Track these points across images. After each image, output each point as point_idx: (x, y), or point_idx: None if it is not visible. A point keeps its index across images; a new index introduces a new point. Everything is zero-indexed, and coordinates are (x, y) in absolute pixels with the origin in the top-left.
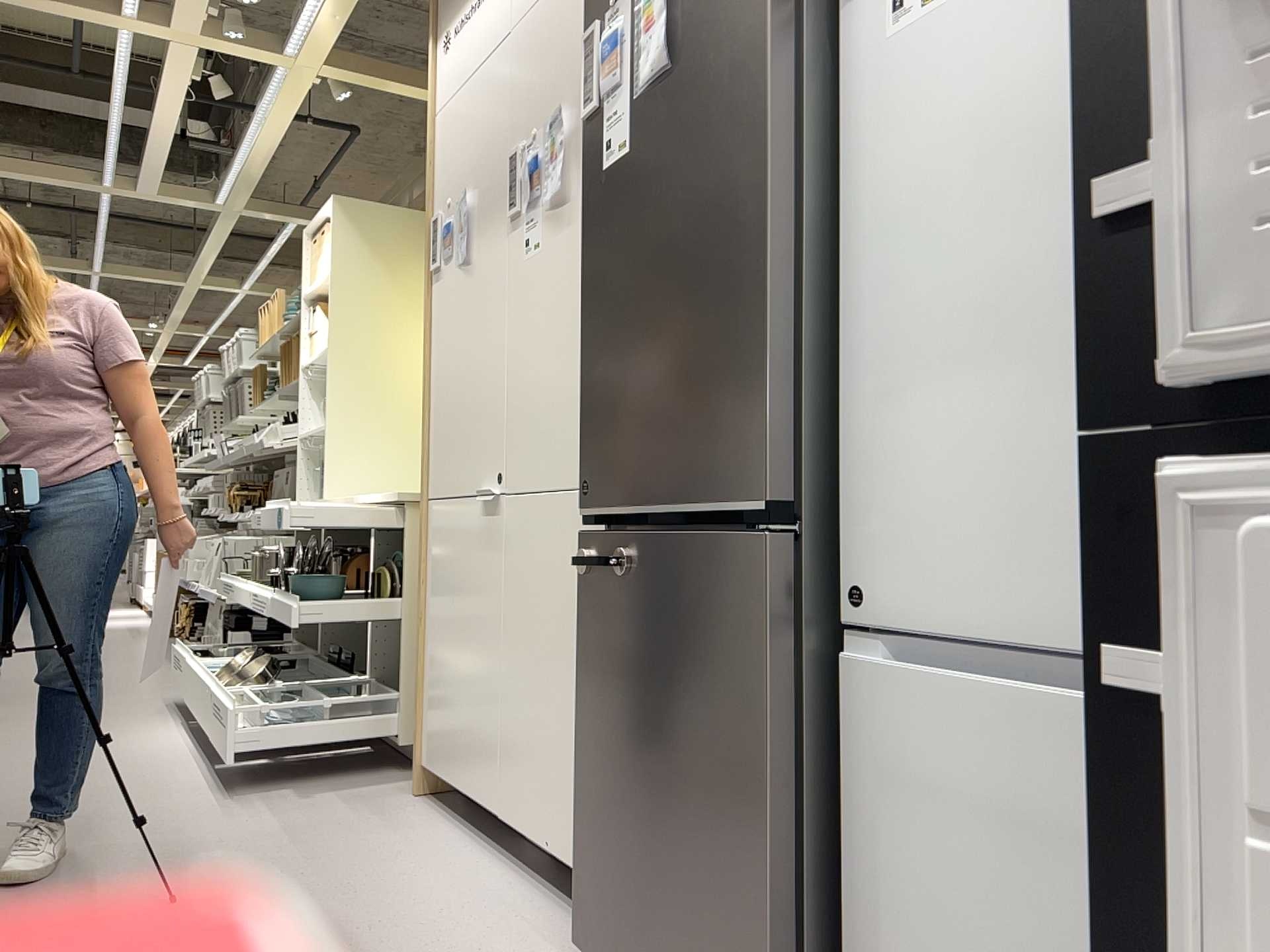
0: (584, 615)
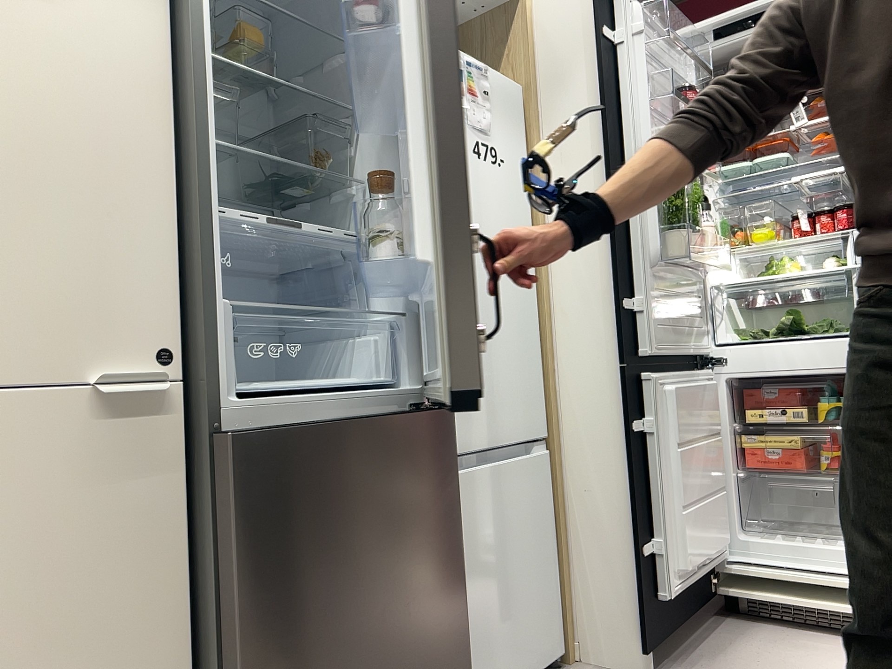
0: (247, 524)
